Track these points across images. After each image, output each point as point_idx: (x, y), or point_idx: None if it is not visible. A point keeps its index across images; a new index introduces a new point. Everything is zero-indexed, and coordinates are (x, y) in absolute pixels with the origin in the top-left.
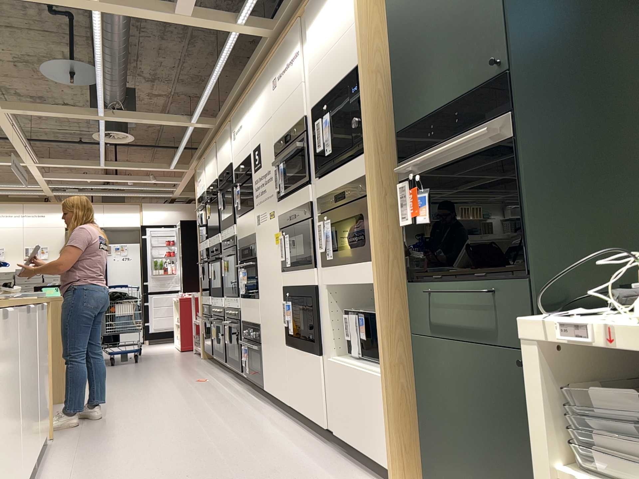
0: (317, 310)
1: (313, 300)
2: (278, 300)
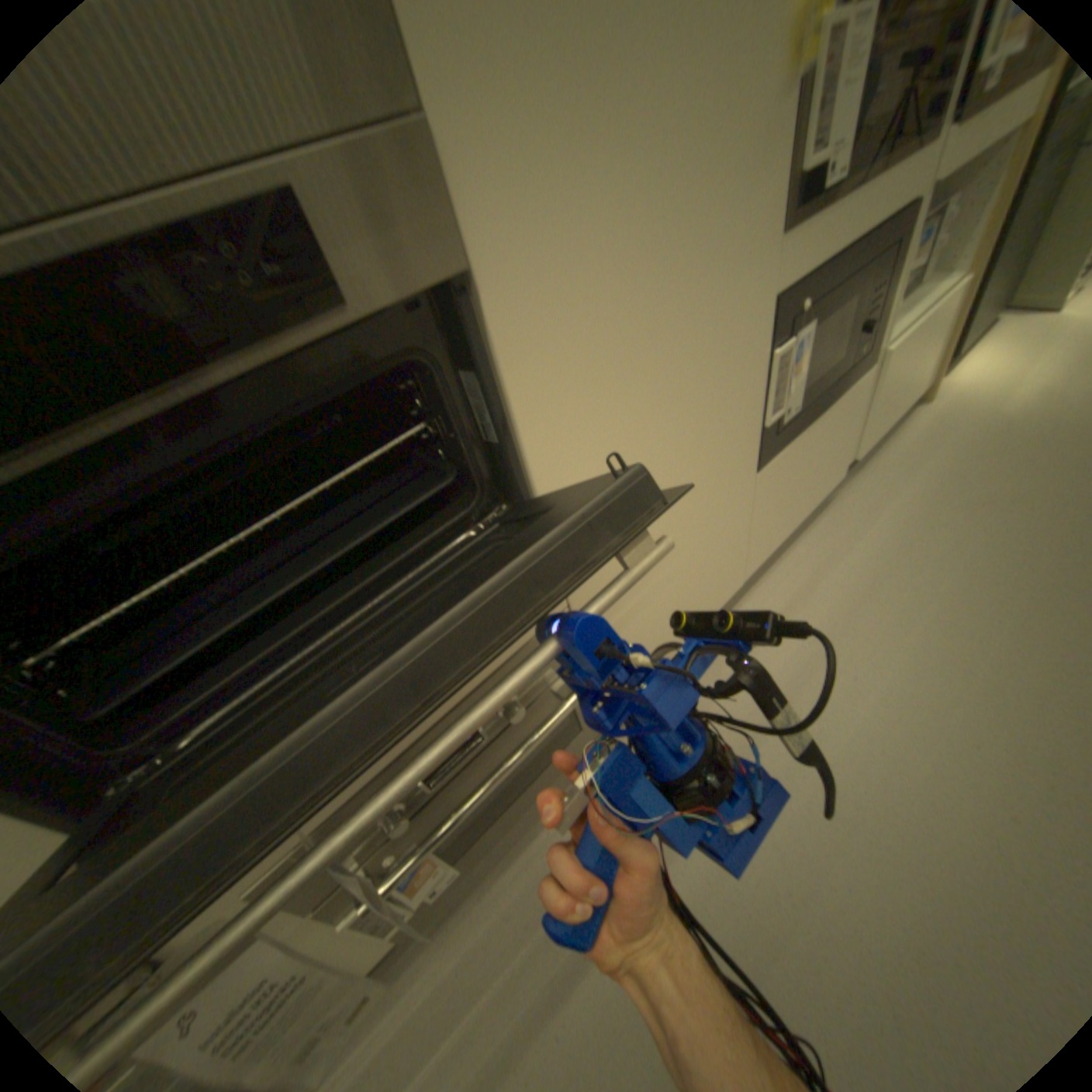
0: (899, 264)
1: (898, 244)
2: (737, 368)
